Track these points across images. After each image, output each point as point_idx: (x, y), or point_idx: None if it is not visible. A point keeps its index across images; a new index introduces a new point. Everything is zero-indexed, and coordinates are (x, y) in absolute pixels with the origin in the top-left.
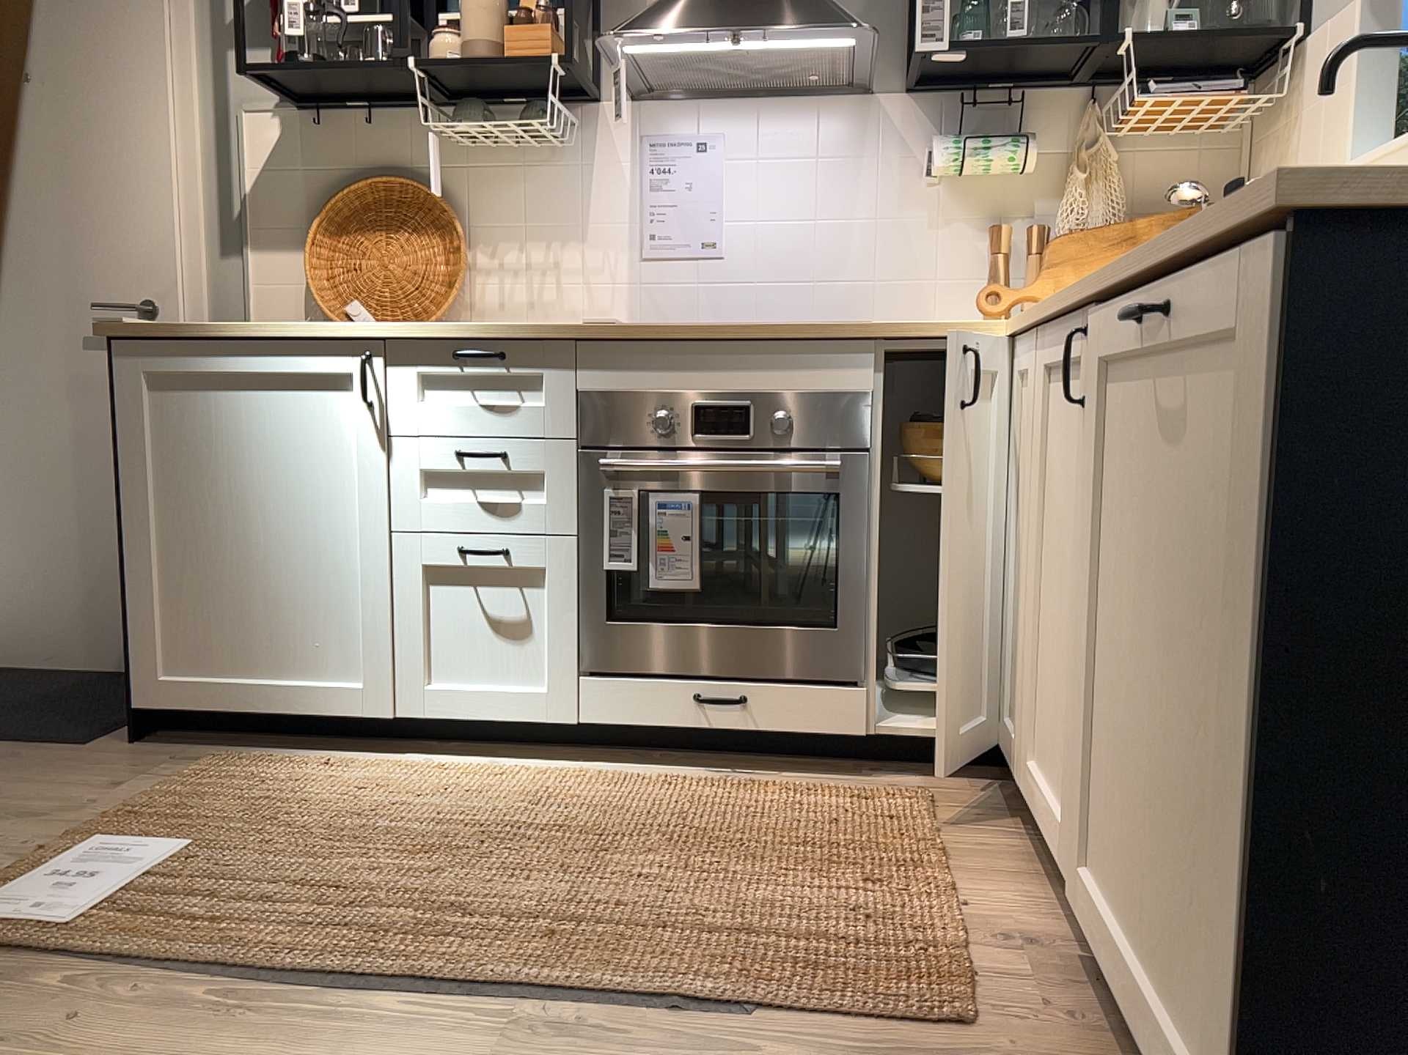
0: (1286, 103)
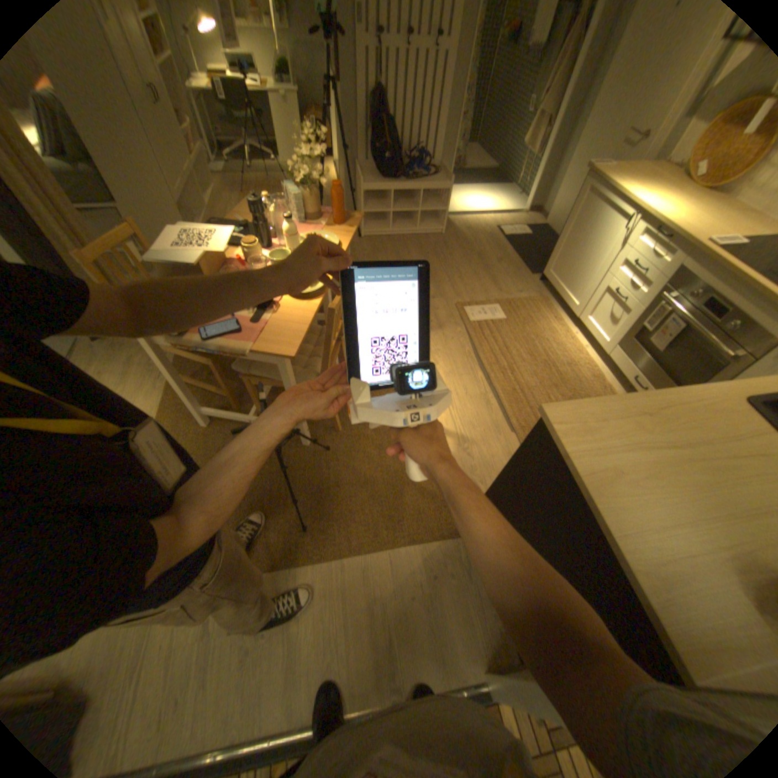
0: None
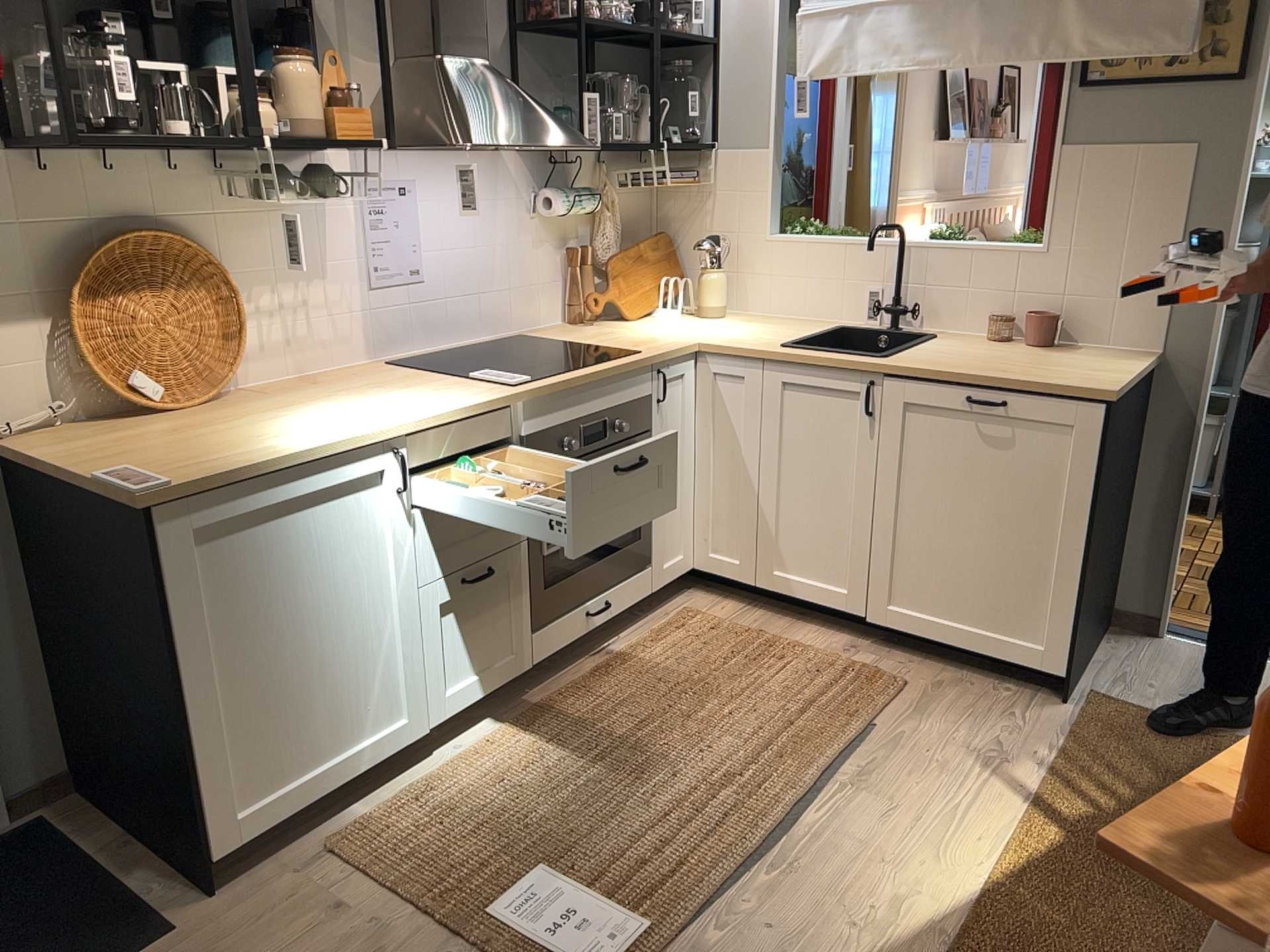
0: (713, 184)
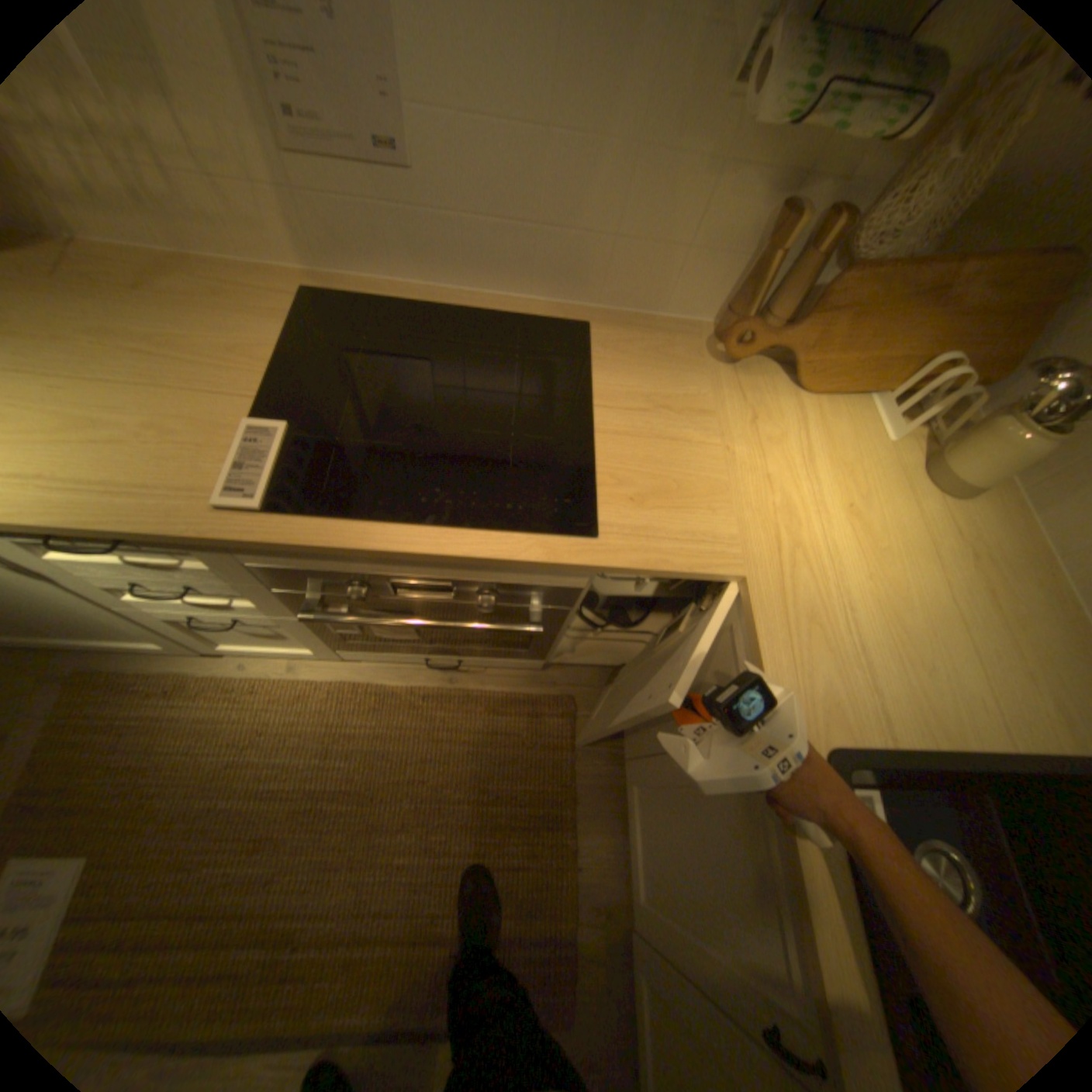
0: None
